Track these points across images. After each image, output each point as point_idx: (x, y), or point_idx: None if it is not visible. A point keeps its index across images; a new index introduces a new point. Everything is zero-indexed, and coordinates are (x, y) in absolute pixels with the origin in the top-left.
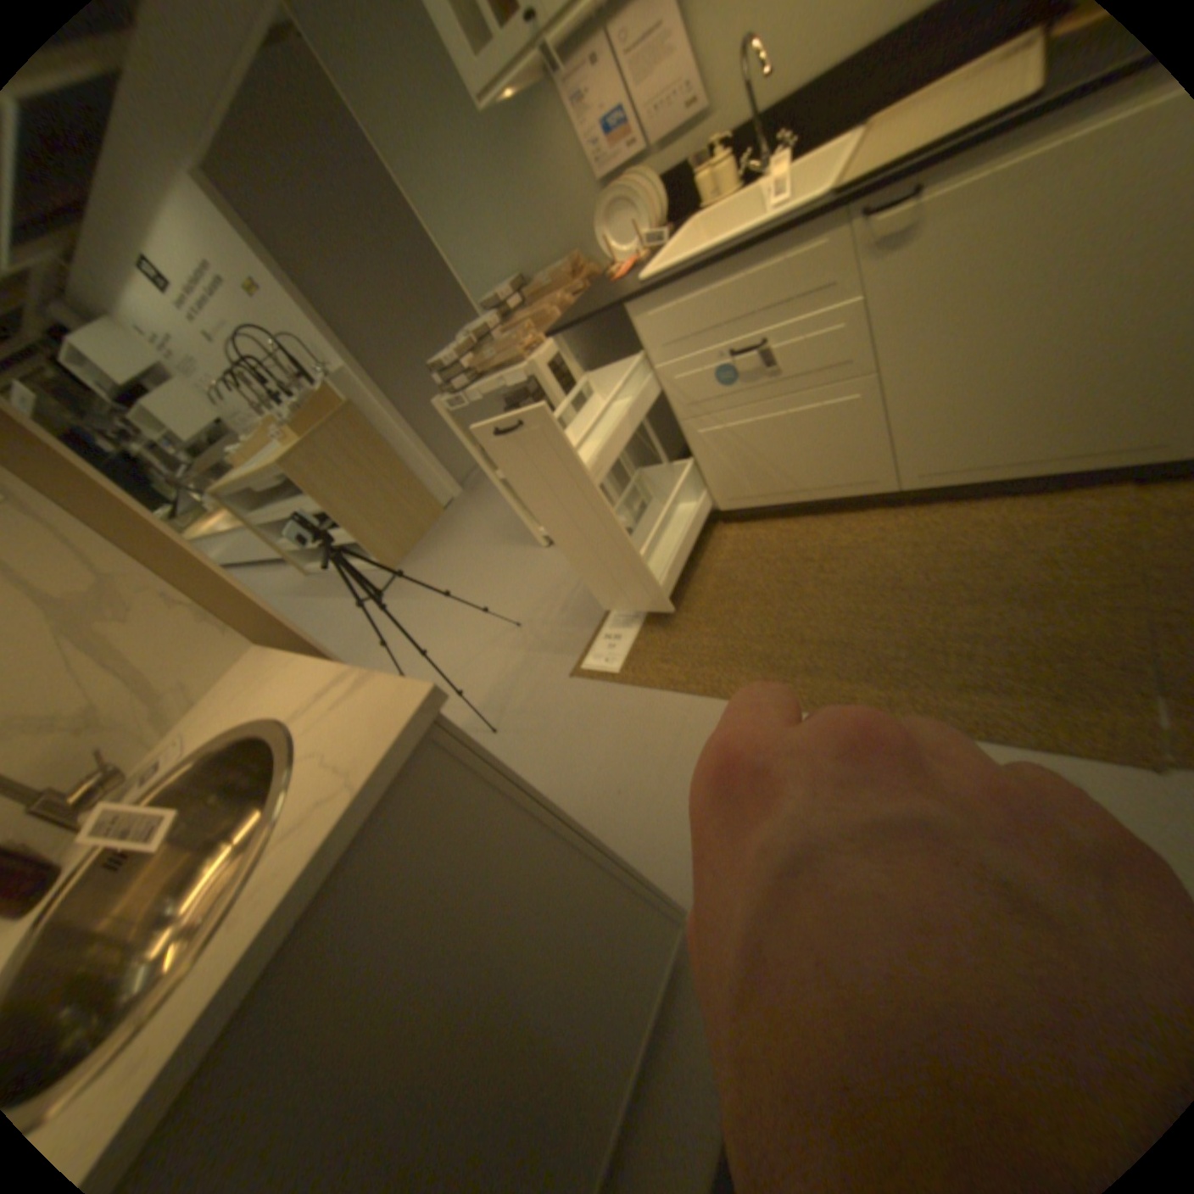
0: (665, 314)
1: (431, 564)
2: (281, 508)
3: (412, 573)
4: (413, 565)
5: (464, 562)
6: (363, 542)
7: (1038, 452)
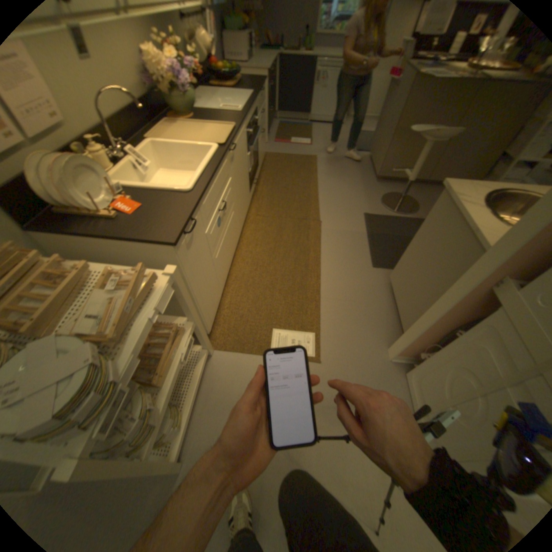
0: (208, 201)
1: None
2: None
3: None
4: None
5: None
6: None
7: (245, 212)
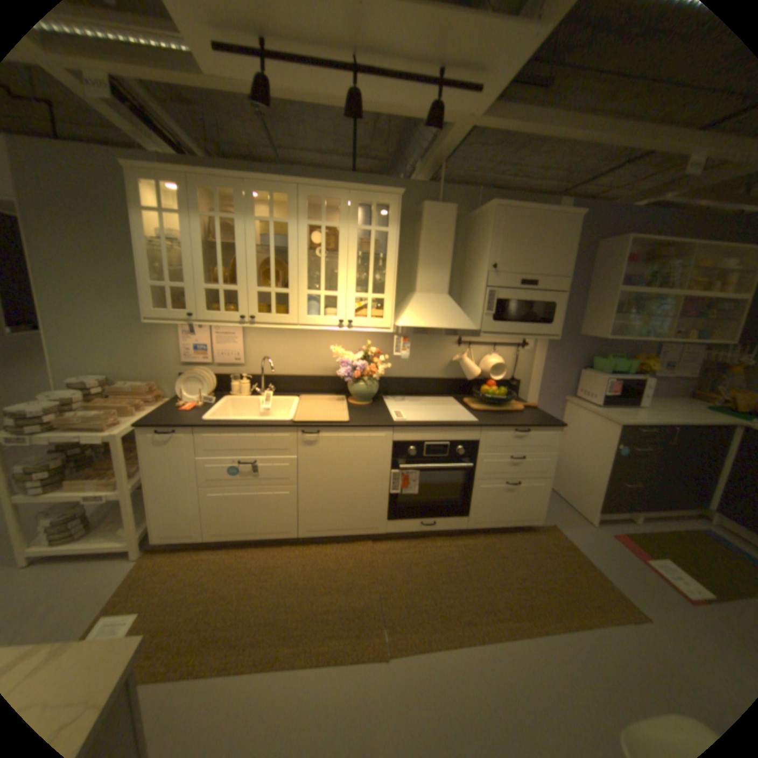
0: (212, 438)
1: None
2: None
3: None
4: None
5: None
6: None
7: (345, 526)
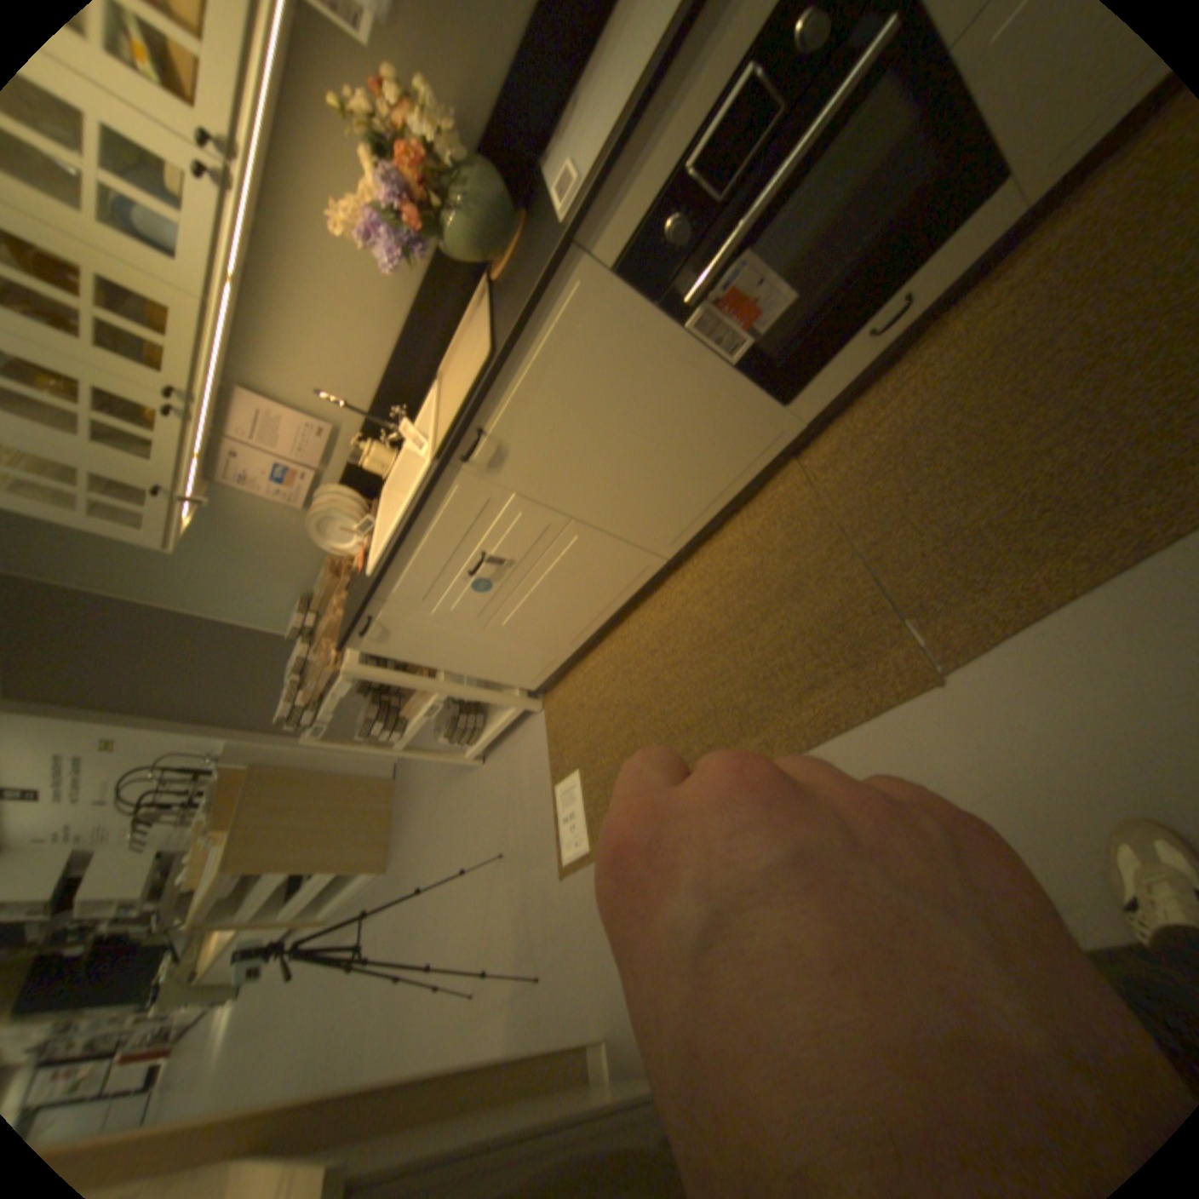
0: (407, 585)
1: (414, 841)
2: (260, 895)
3: (405, 861)
4: (402, 852)
5: (436, 822)
6: (346, 868)
7: (720, 486)
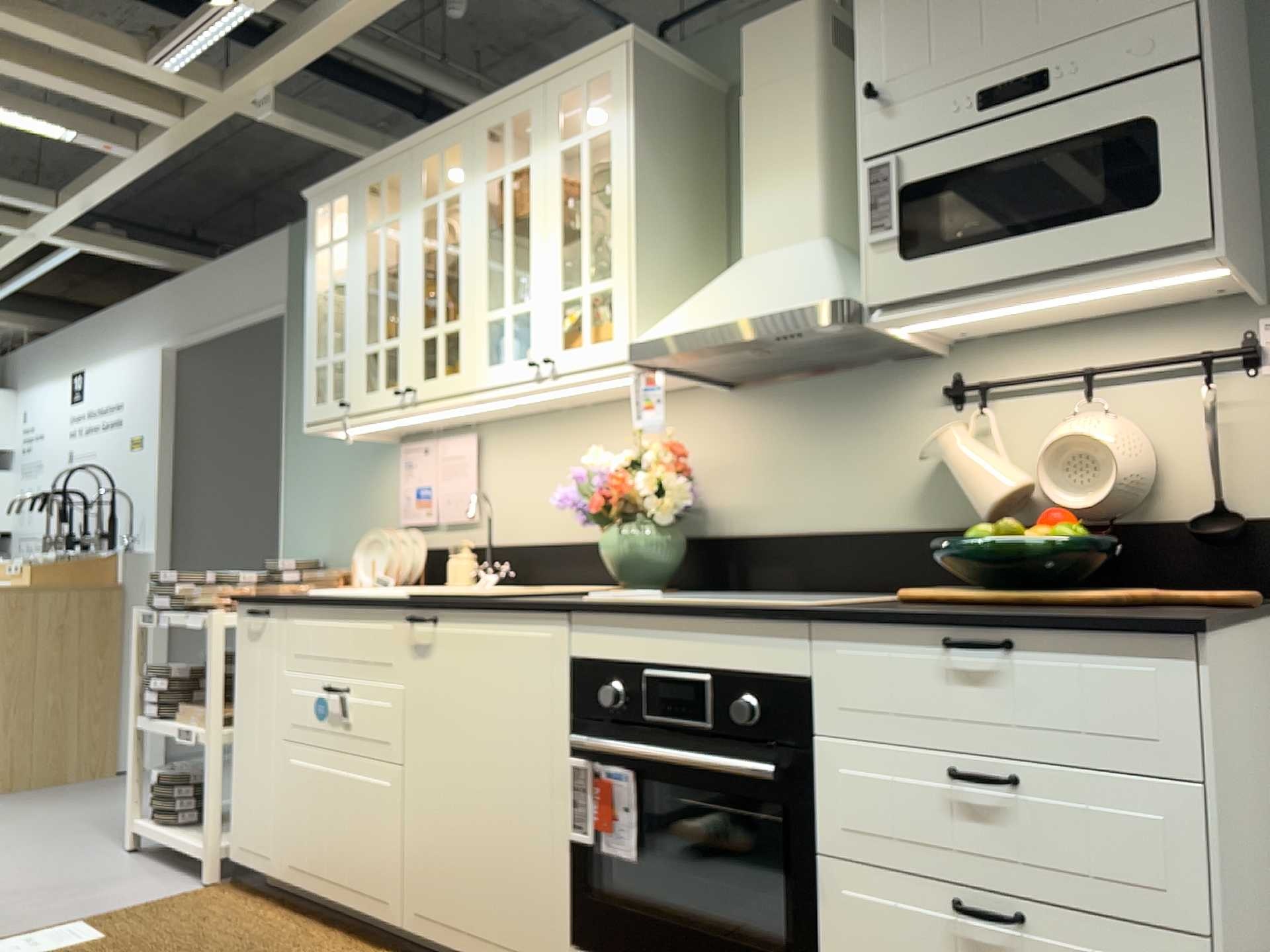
0: (302, 629)
1: (9, 814)
2: None
3: None
4: None
5: (38, 828)
6: None
7: (482, 929)
